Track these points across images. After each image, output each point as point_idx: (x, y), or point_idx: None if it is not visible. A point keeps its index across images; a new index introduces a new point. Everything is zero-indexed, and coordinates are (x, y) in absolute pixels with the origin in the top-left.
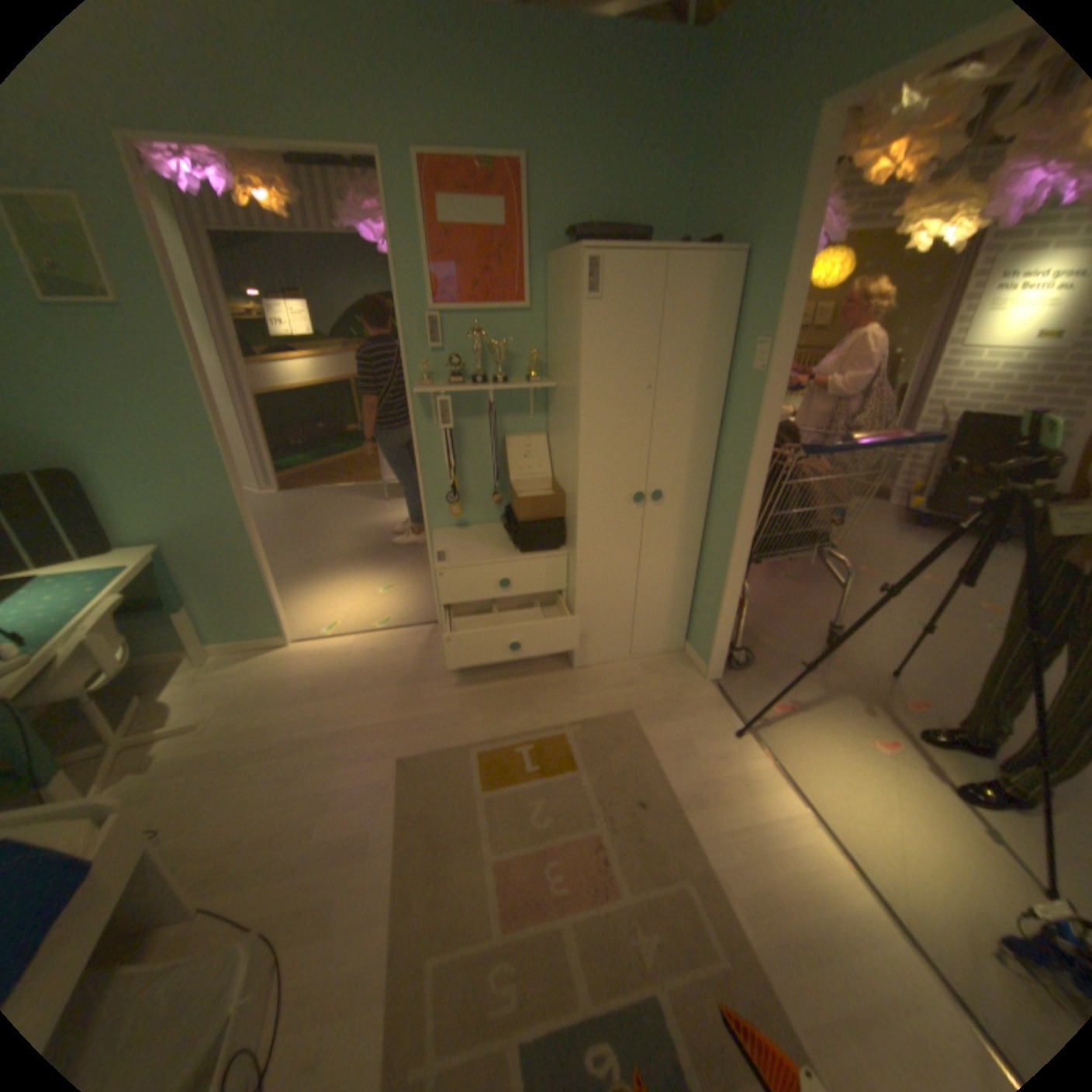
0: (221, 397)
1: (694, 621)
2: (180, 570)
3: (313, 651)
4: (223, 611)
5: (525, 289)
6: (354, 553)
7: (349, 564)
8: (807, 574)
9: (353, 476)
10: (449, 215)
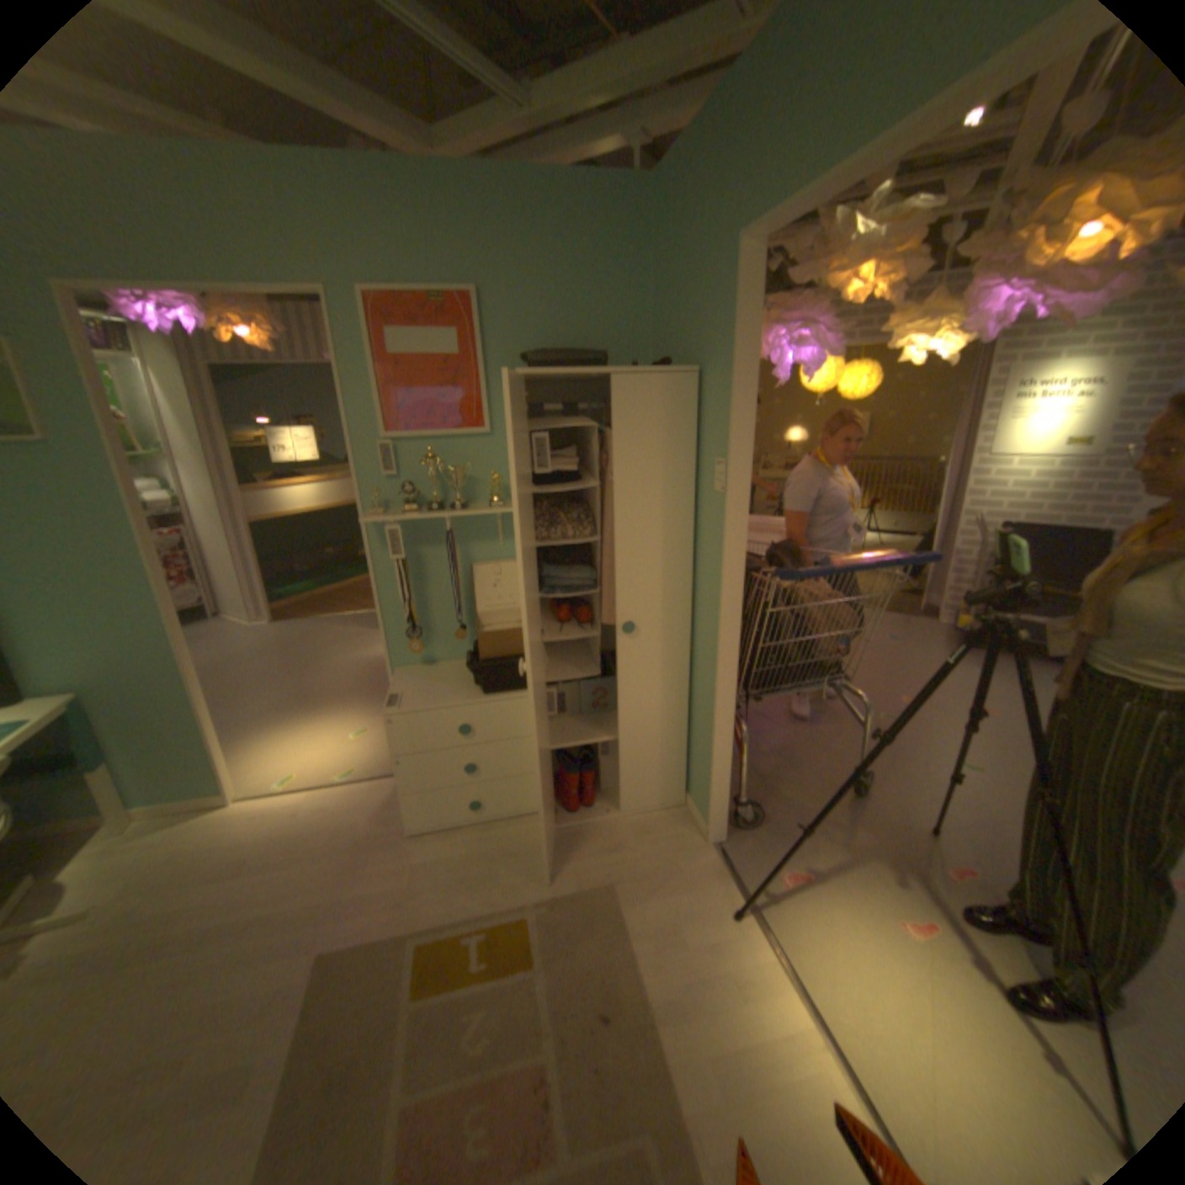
0: (214, 525)
1: (693, 769)
2: (104, 721)
3: (255, 812)
4: (153, 767)
5: (484, 414)
6: (334, 692)
7: (324, 704)
8: (839, 707)
9: (354, 603)
10: (399, 346)
